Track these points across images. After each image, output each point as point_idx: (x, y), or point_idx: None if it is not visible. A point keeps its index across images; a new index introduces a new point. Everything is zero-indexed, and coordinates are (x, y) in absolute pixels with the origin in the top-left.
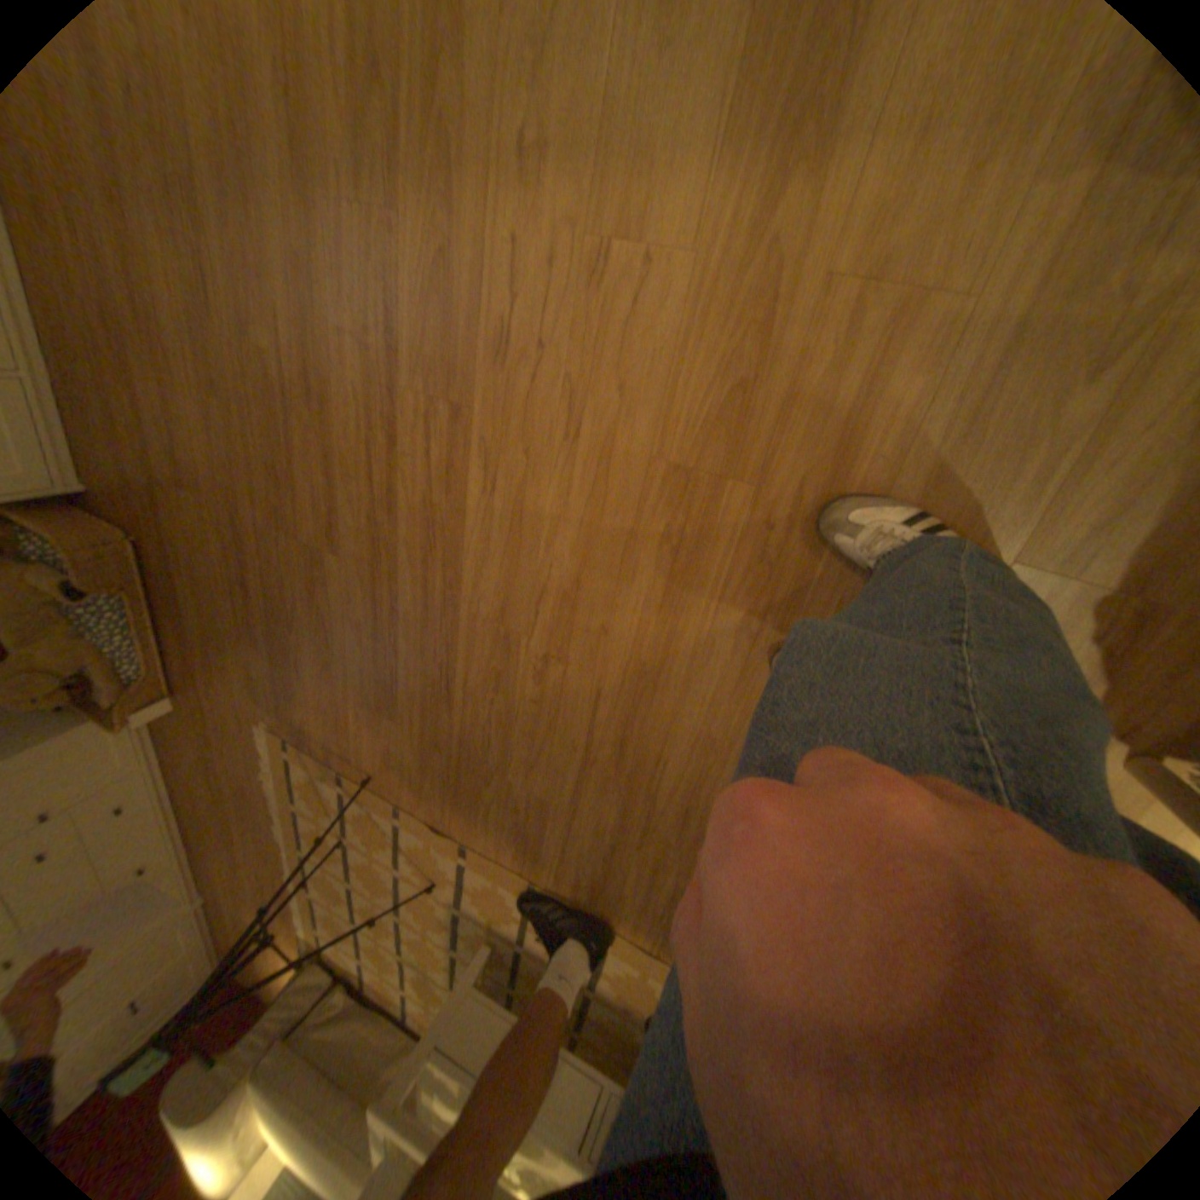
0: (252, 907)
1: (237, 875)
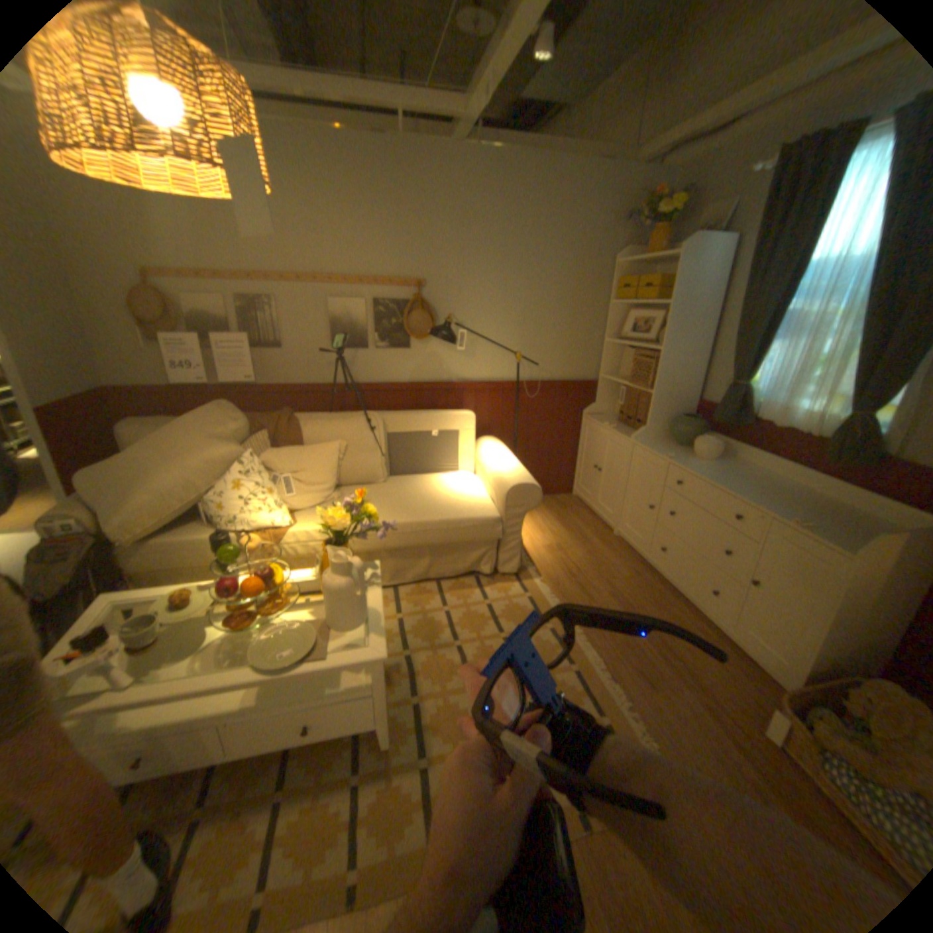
0: (576, 575)
1: (600, 594)
